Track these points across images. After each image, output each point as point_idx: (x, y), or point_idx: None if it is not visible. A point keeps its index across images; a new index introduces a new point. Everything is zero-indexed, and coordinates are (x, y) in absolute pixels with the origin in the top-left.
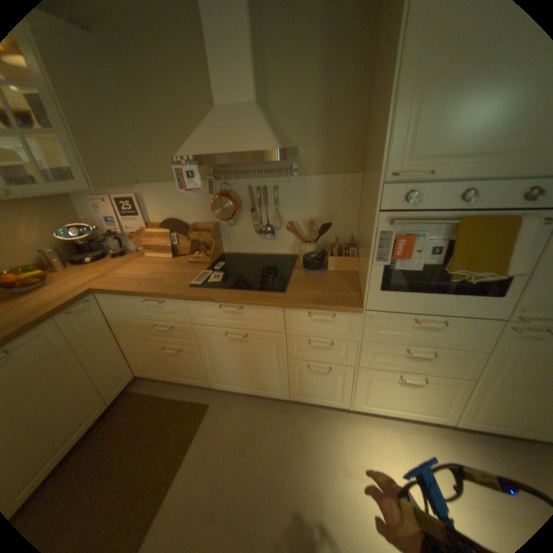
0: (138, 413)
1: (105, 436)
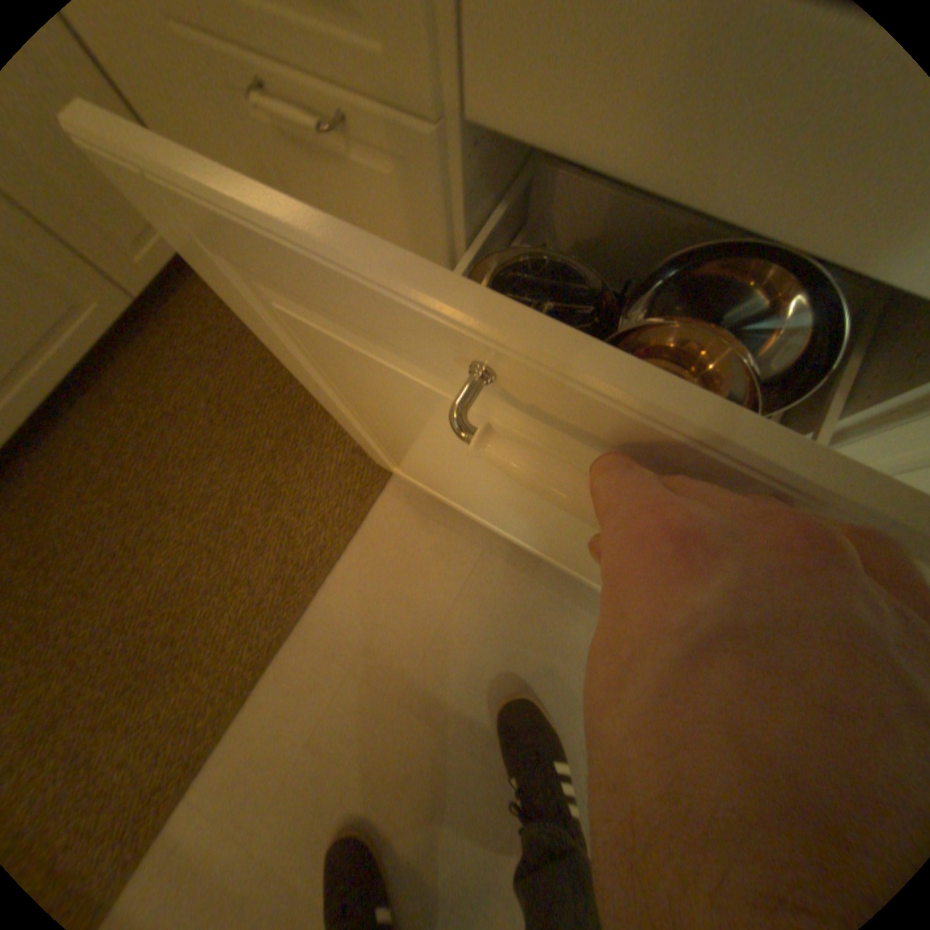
0: (234, 345)
1: (147, 385)
